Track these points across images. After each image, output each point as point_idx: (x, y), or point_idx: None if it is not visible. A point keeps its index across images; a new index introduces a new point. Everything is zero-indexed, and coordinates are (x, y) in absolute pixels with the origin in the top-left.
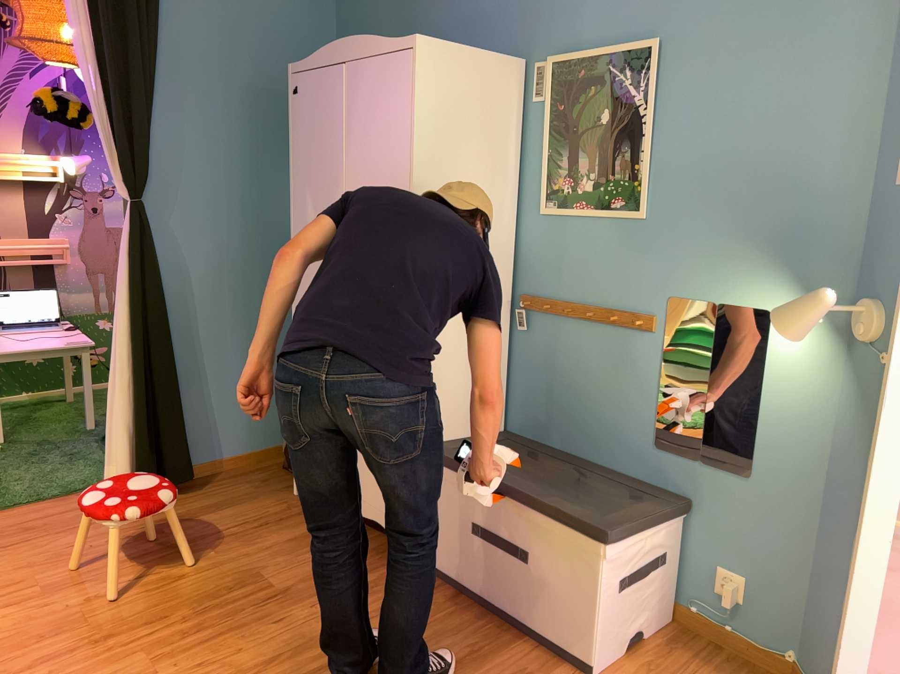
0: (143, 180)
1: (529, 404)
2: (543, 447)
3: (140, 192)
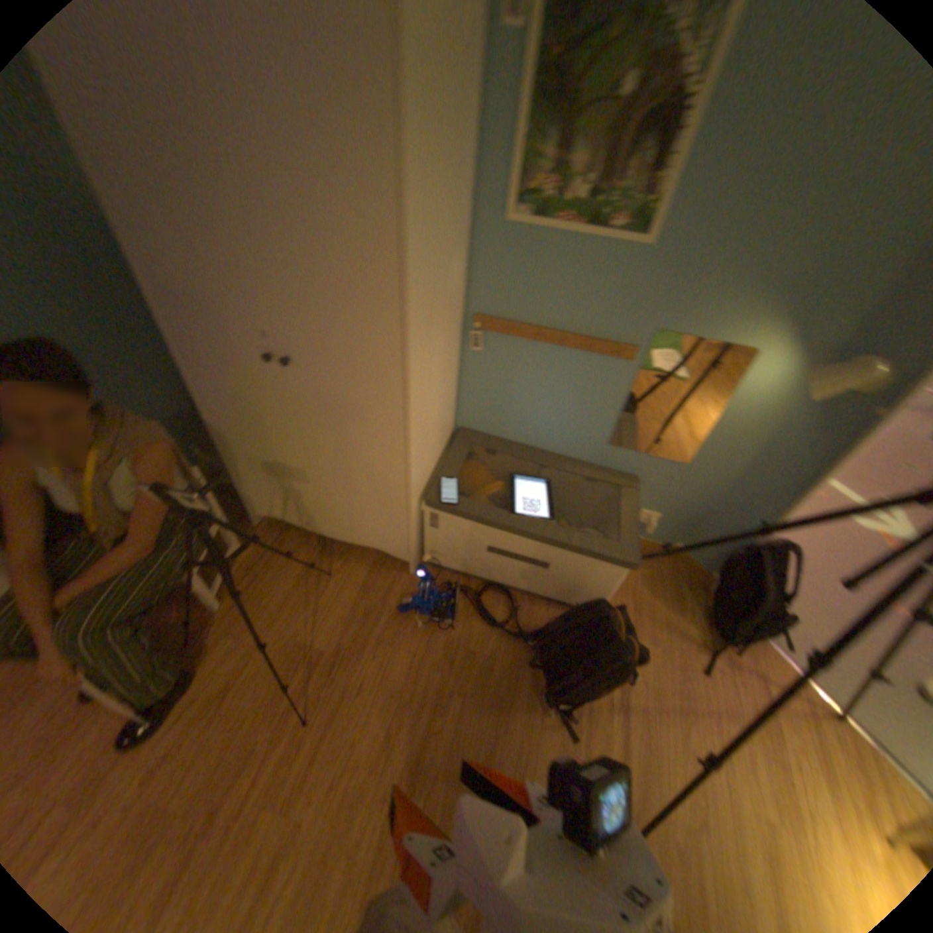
0: None
1: (481, 413)
2: (505, 452)
3: None
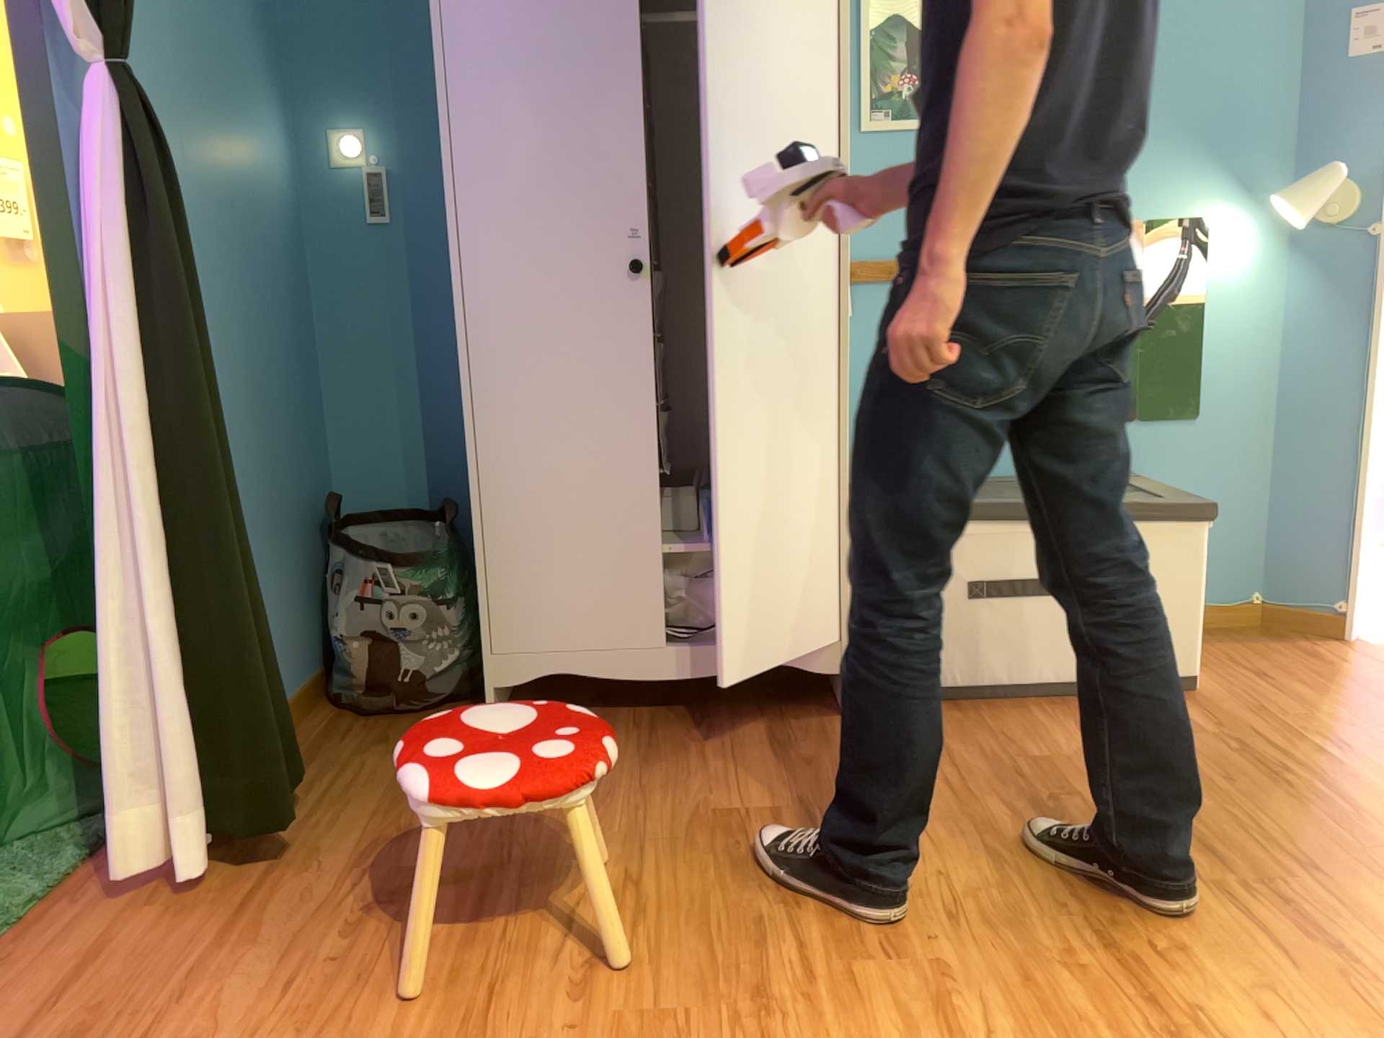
0: (128, 19)
1: None
2: None
3: (126, 51)
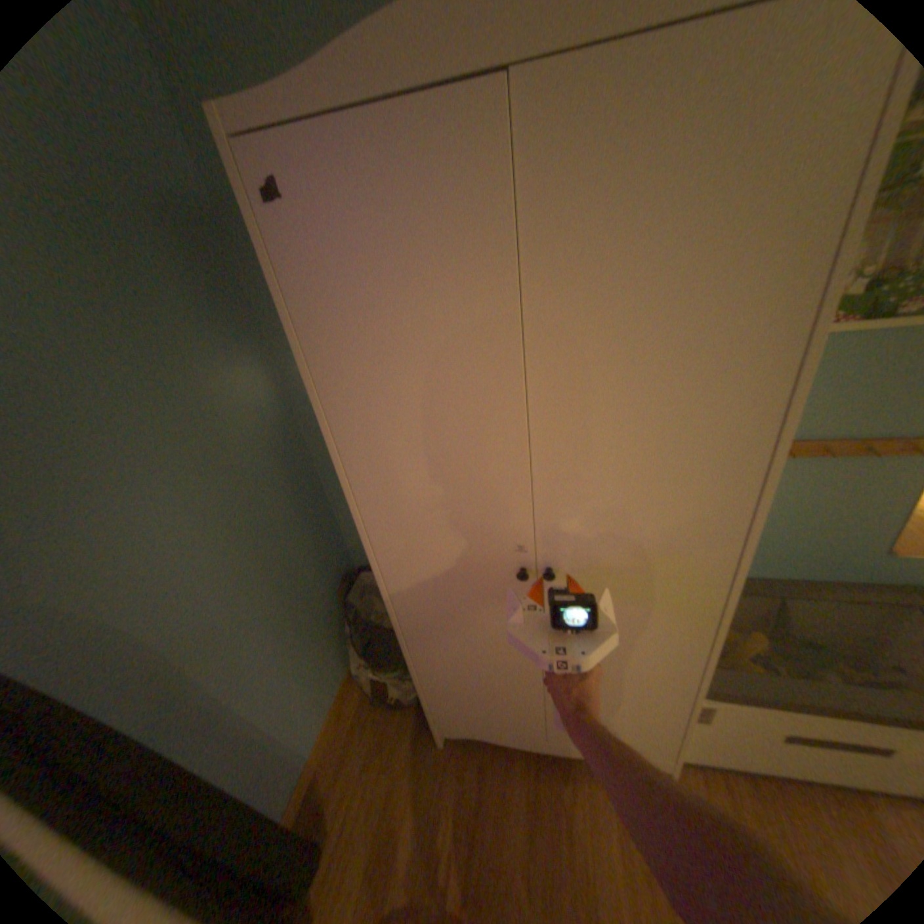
0: None
1: None
2: None
3: None
